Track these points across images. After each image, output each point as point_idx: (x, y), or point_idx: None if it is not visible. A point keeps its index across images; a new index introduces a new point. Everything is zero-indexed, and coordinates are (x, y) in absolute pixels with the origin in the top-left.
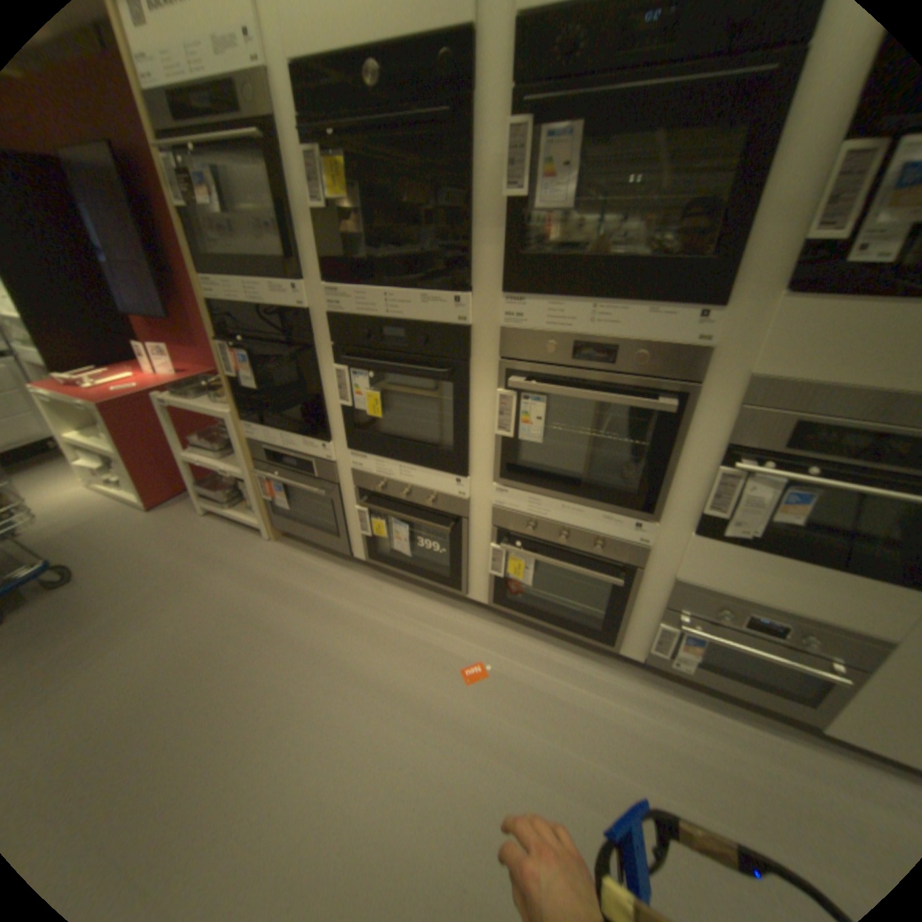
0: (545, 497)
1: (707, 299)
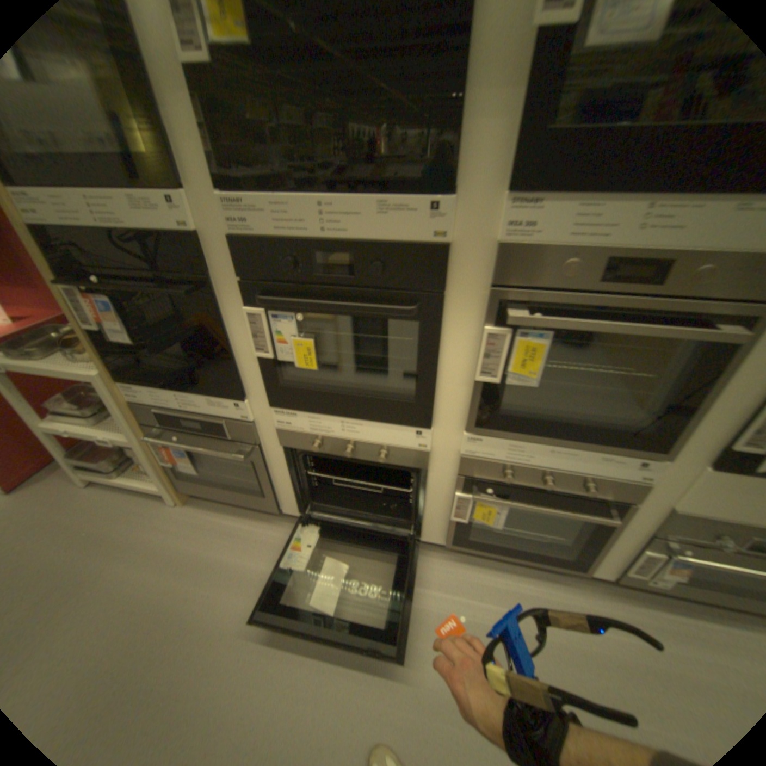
0: (532, 443)
1: None
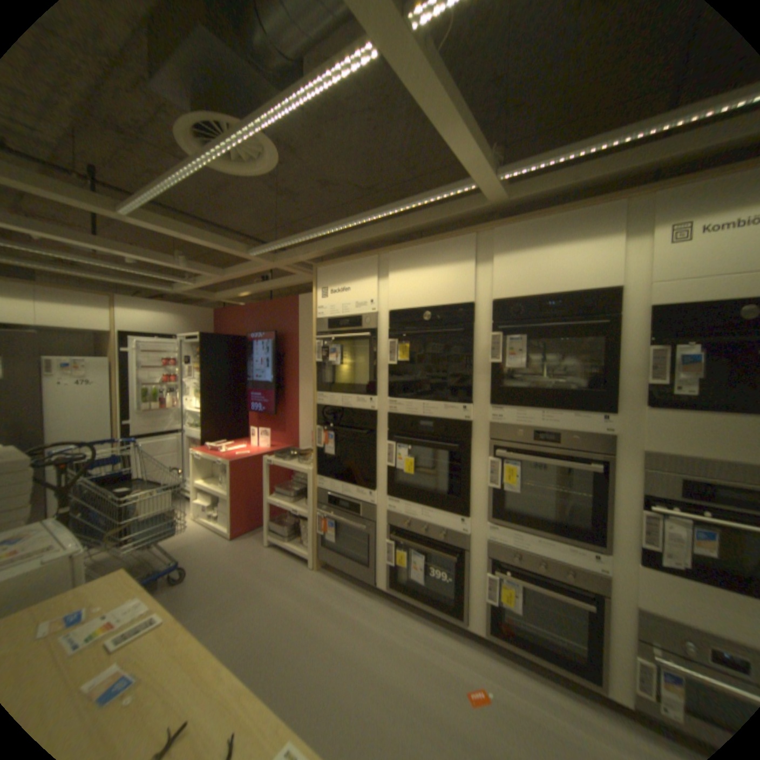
0: (526, 535)
1: (606, 411)
